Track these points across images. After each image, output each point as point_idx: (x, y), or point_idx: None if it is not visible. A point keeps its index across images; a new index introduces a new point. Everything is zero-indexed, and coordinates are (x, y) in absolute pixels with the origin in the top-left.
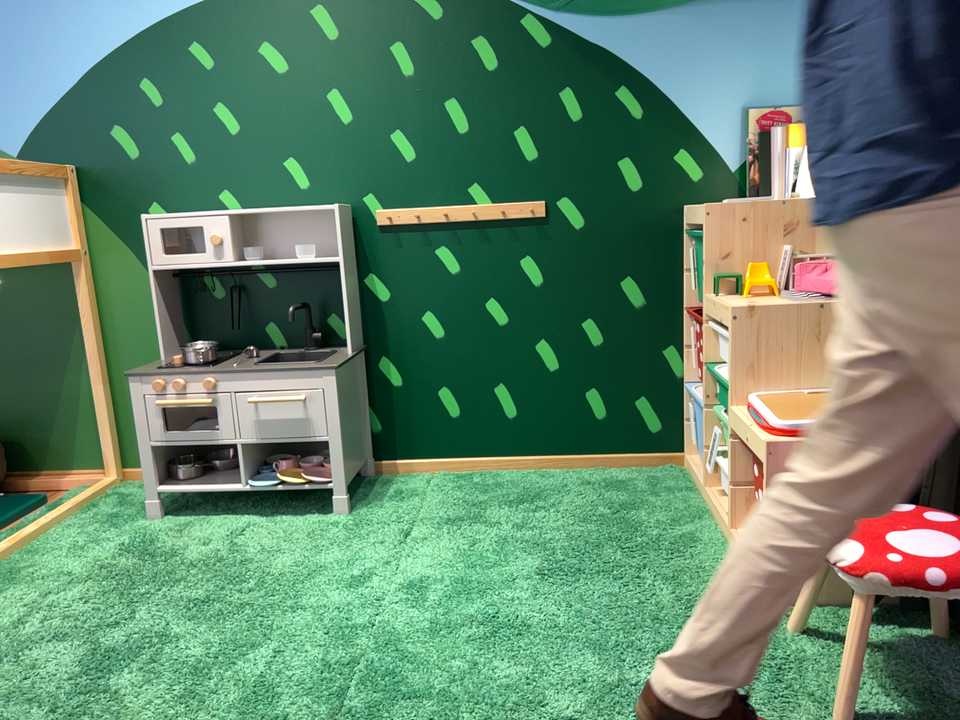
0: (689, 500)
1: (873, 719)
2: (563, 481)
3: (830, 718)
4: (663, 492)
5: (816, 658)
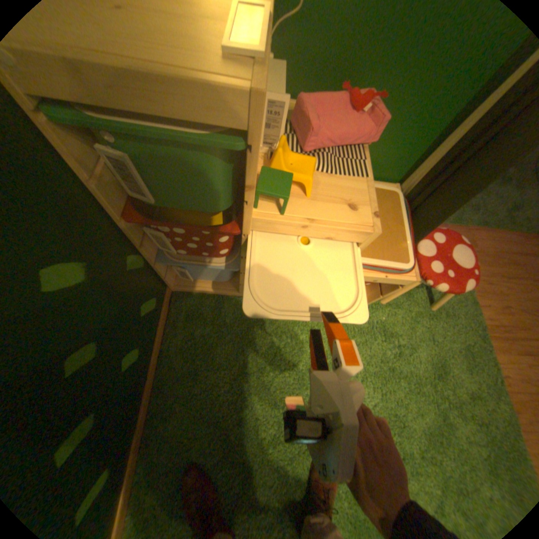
0: (238, 304)
1: (428, 298)
2: (180, 397)
3: (431, 312)
4: (220, 318)
5: (398, 301)
